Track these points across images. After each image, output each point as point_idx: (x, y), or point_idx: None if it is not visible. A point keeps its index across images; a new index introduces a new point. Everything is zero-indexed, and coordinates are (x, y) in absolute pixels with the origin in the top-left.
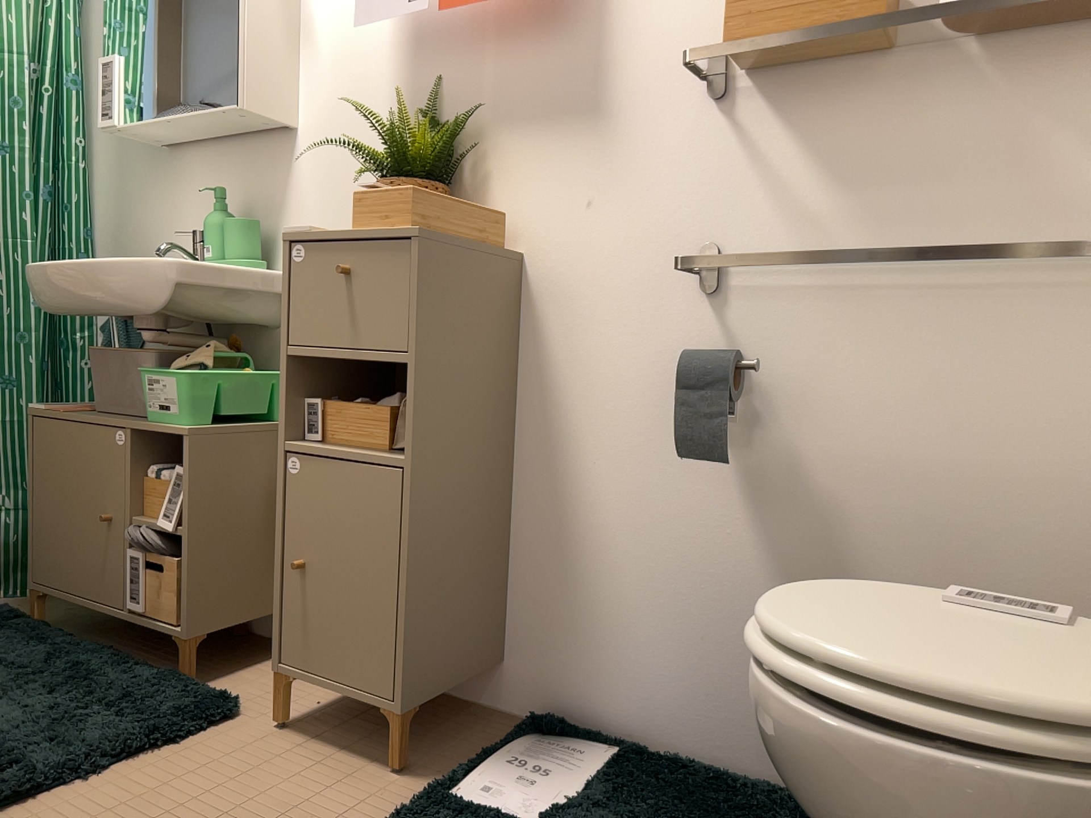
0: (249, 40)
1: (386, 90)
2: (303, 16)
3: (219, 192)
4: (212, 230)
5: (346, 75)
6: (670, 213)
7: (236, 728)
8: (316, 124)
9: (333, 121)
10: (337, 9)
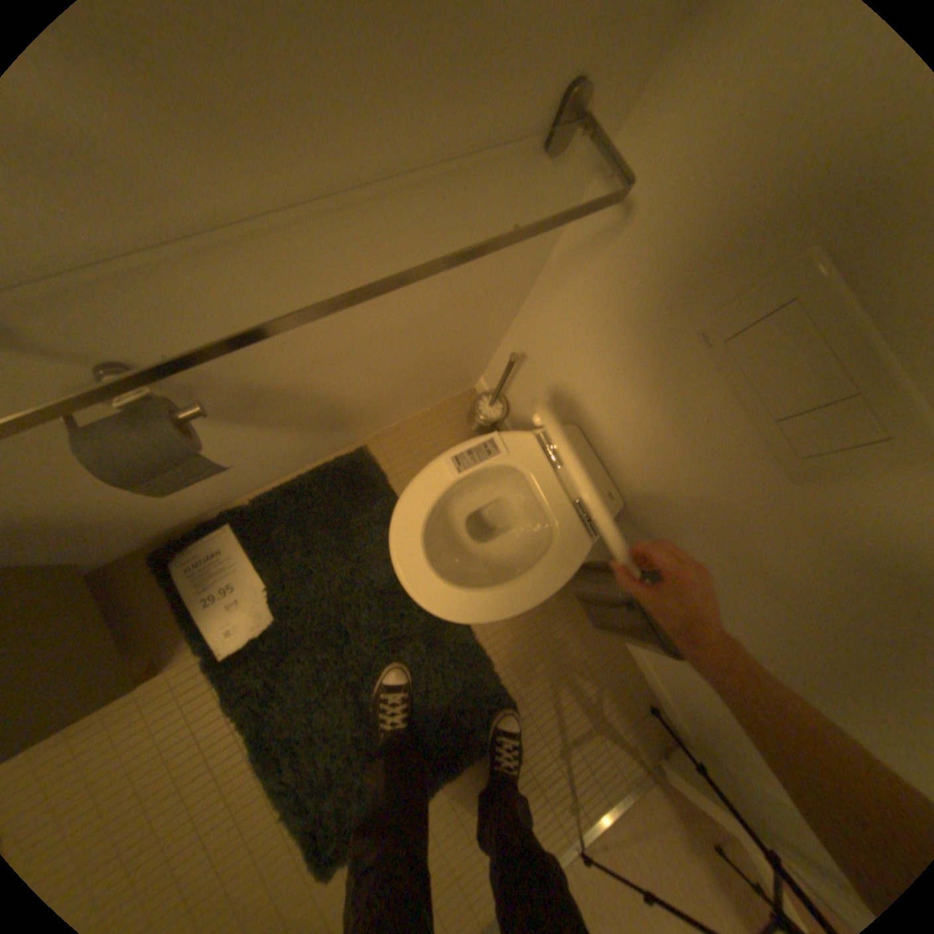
0: None
1: None
2: None
3: None
4: None
5: None
6: None
7: None
8: None
9: None
10: None
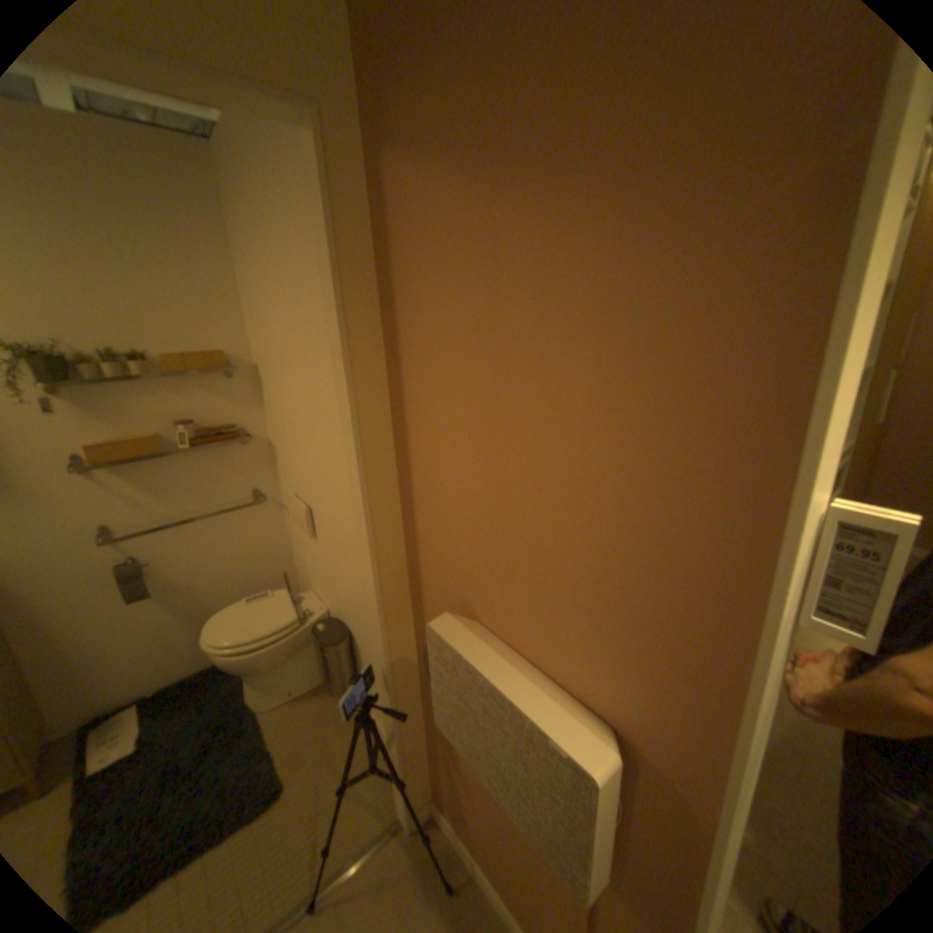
0: None
1: None
2: None
3: None
4: None
5: None
6: (74, 520)
7: None
8: None
9: None
10: None
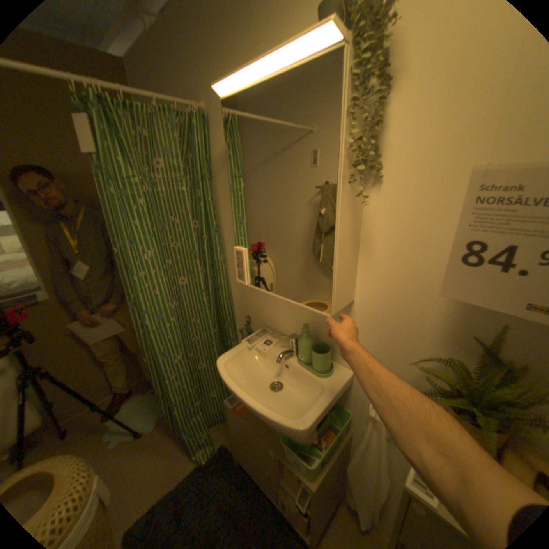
0: (337, 271)
1: (439, 308)
2: (362, 233)
3: (306, 328)
4: (303, 347)
5: (399, 283)
6: None
7: None
8: (369, 302)
9: (385, 307)
10: (394, 237)
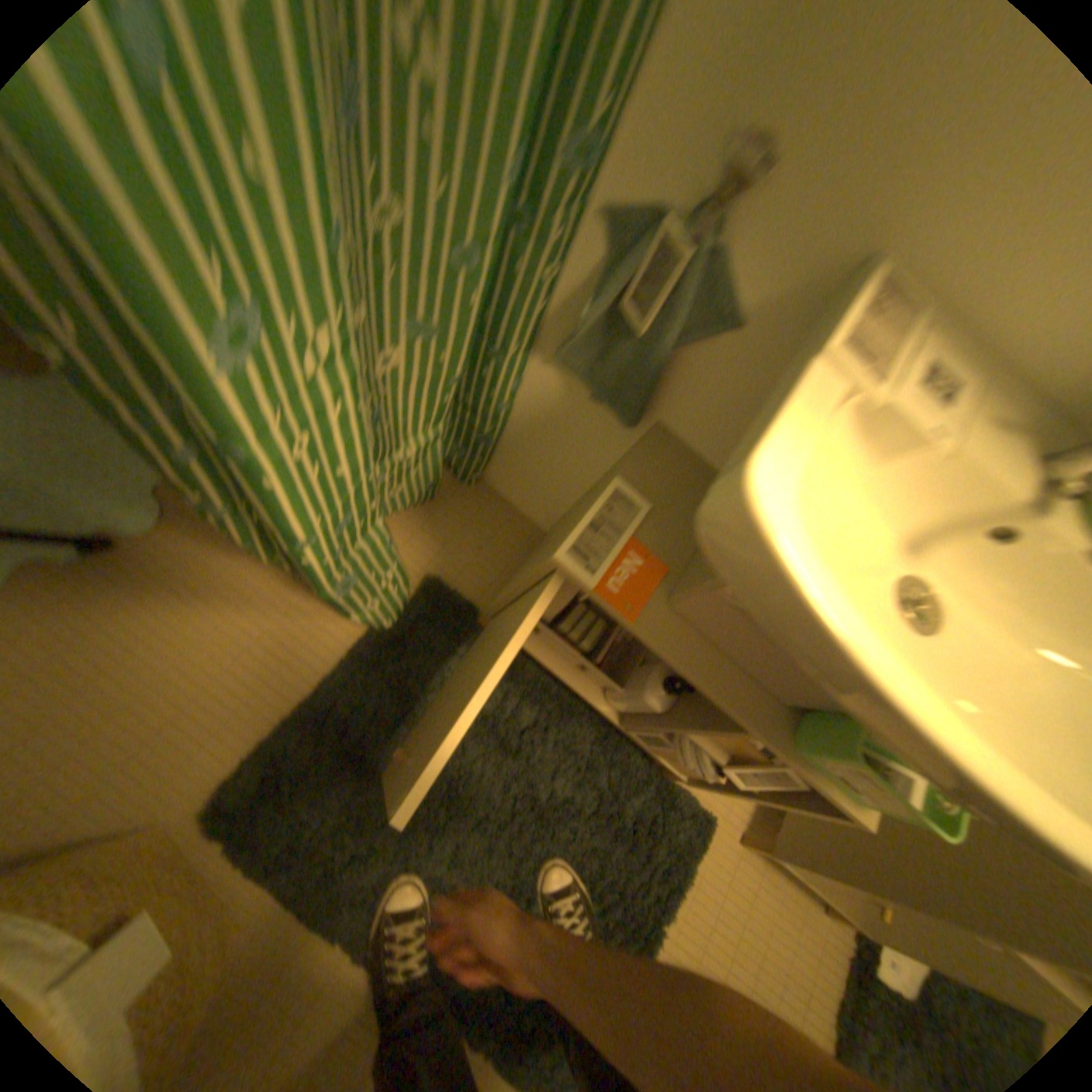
0: None
1: None
2: None
3: None
4: None
5: None
6: None
7: (720, 849)
8: None
9: None
10: None
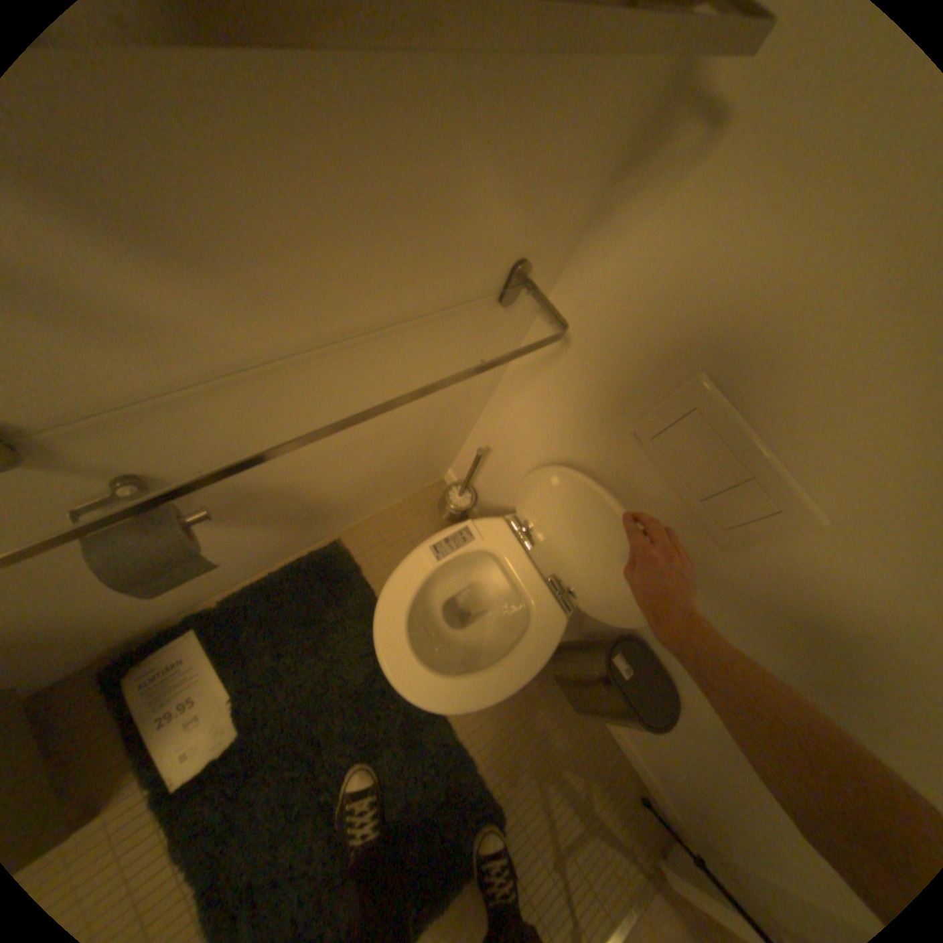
0: None
1: None
2: None
3: None
4: None
5: None
6: None
7: None
8: None
9: None
10: None
